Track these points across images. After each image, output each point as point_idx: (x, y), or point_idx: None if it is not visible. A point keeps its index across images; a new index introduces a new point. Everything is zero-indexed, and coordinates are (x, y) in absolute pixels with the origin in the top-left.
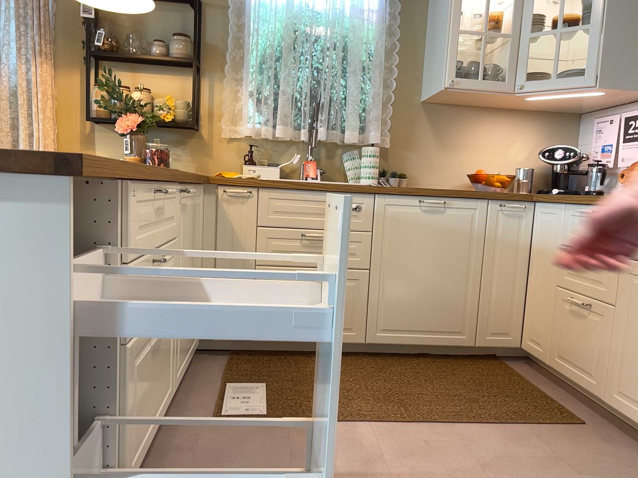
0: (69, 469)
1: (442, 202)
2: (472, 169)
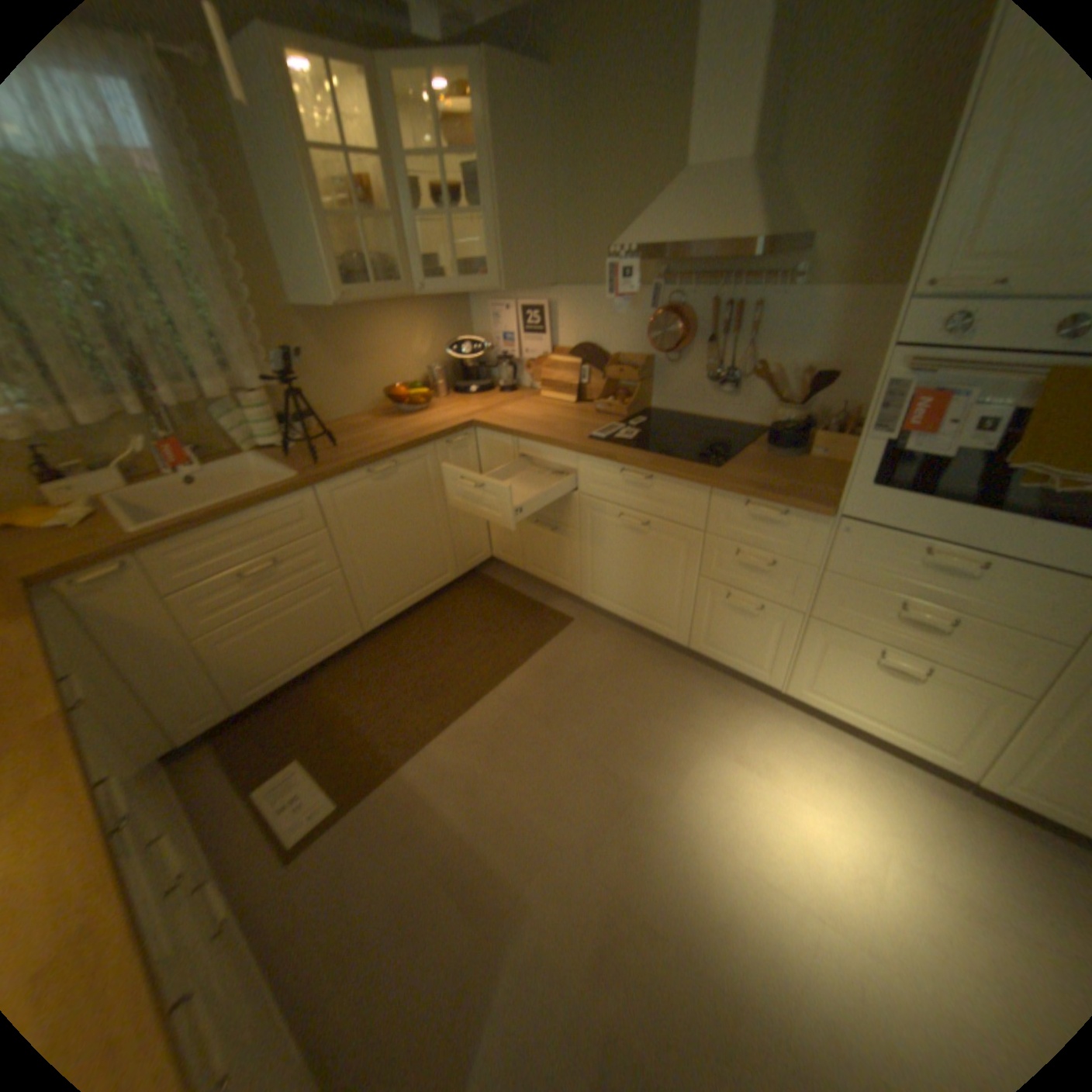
0: None
1: (390, 467)
2: (379, 381)
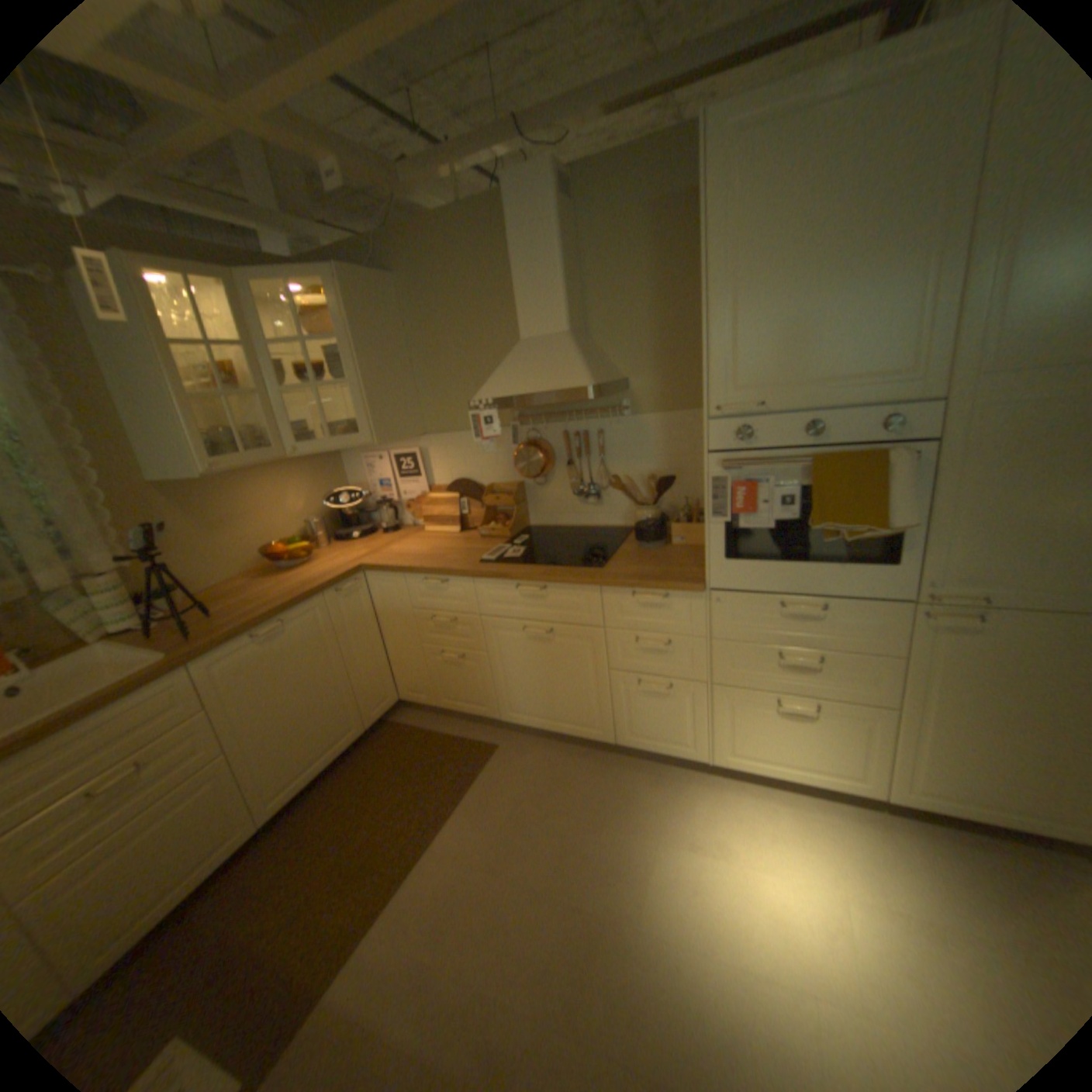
0: None
1: (278, 626)
2: (254, 541)
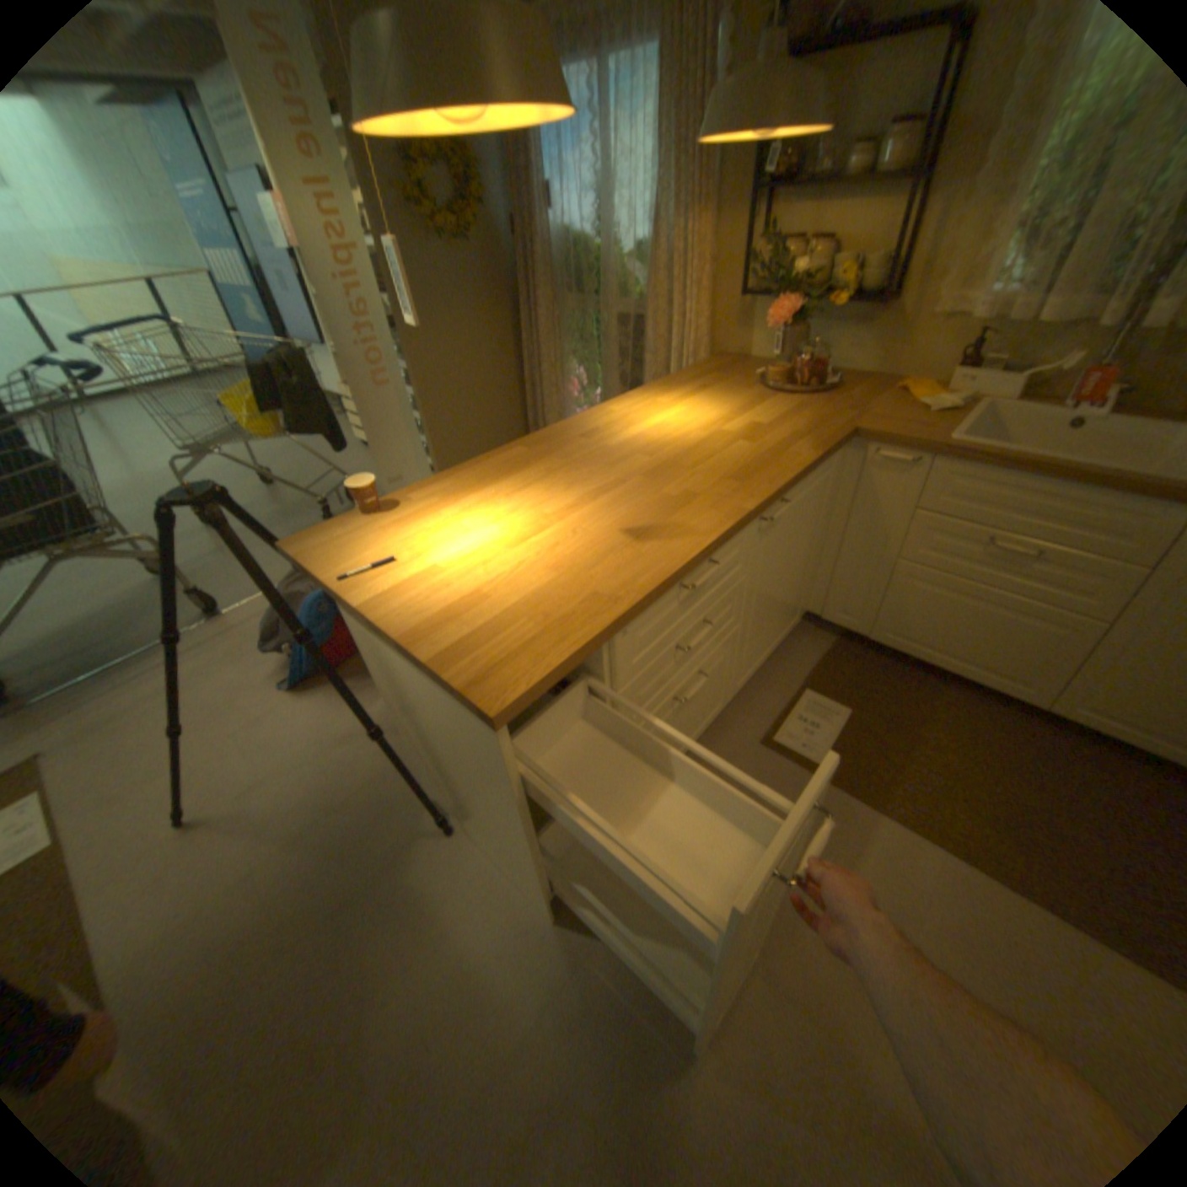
0: (544, 856)
1: None
2: None
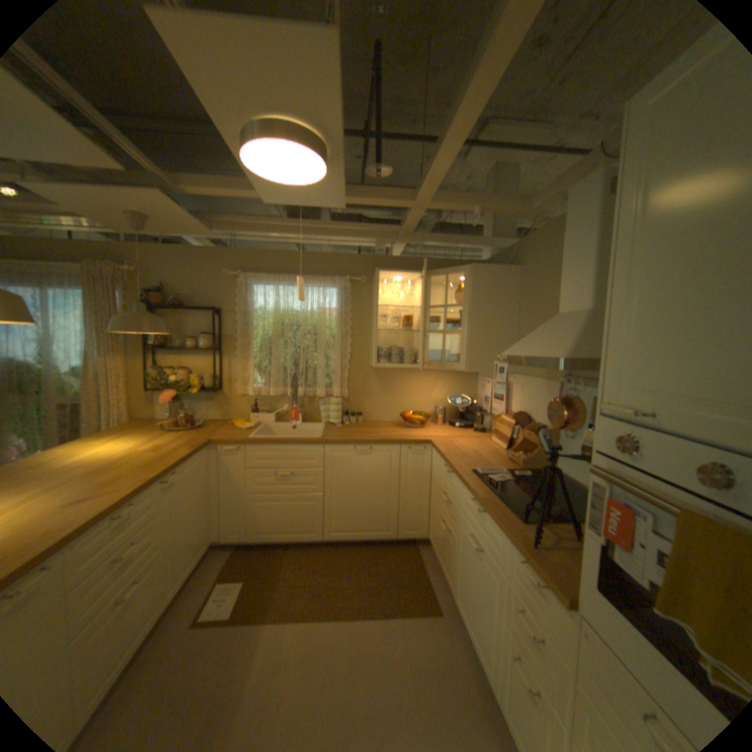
0: None
1: (367, 448)
2: (407, 407)
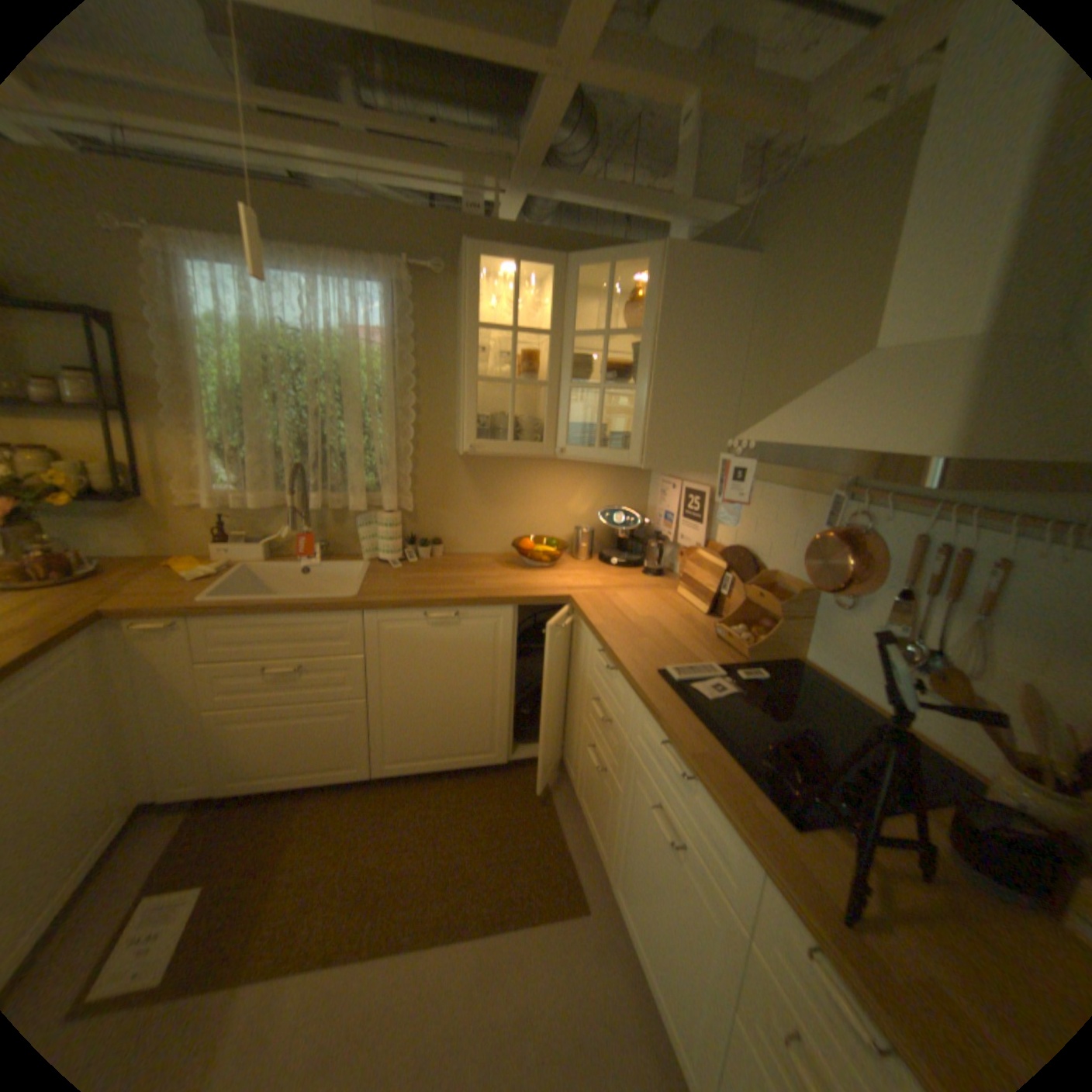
0: None
1: (451, 616)
2: (525, 528)
